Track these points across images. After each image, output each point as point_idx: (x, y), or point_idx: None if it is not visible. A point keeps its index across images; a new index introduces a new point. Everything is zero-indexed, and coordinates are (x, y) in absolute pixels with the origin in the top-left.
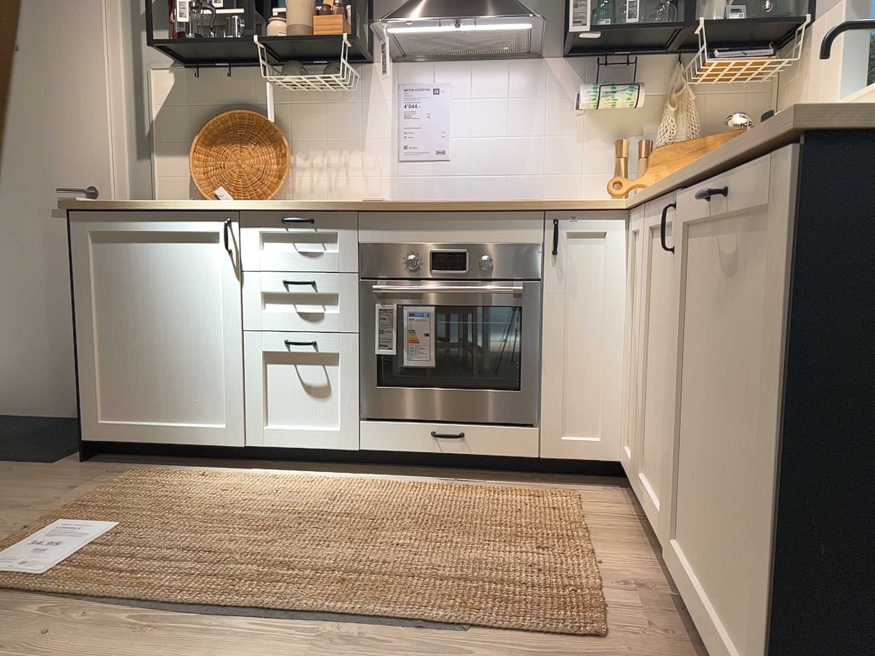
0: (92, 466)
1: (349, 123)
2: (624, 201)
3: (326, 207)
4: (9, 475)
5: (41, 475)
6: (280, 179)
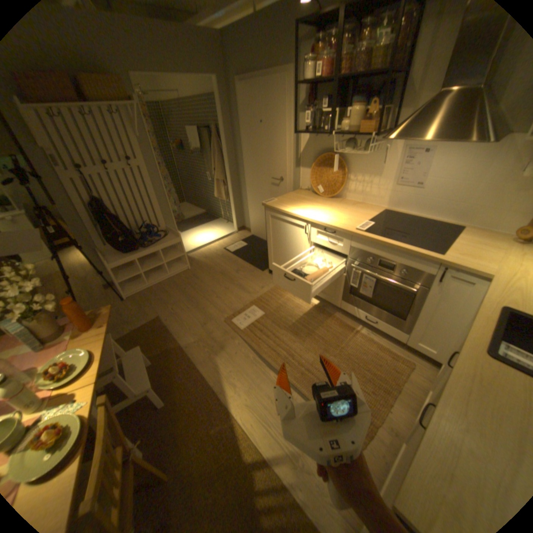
0: (270, 276)
1: (377, 162)
2: (495, 272)
3: (339, 230)
4: (252, 274)
5: (258, 277)
6: (342, 185)
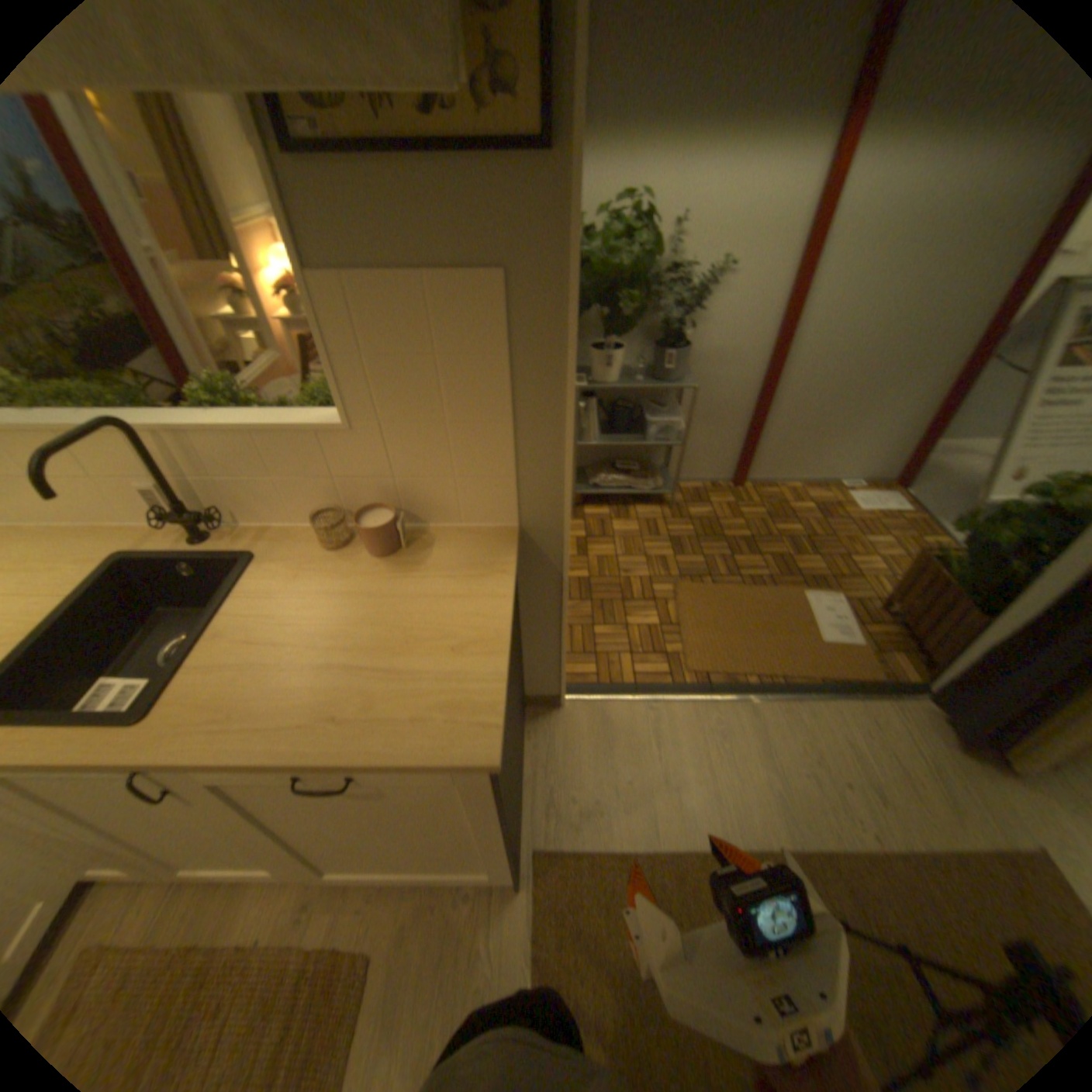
0: None
1: None
2: None
3: None
4: None
5: None
6: None
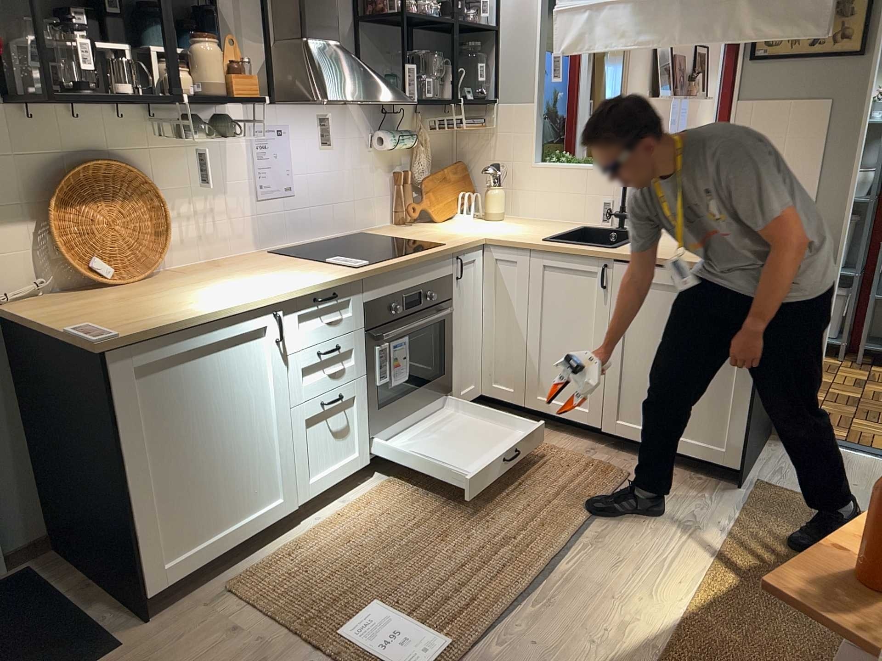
0: (168, 615)
1: (212, 167)
2: (479, 236)
3: (347, 280)
4: None
5: (159, 653)
6: (160, 237)
